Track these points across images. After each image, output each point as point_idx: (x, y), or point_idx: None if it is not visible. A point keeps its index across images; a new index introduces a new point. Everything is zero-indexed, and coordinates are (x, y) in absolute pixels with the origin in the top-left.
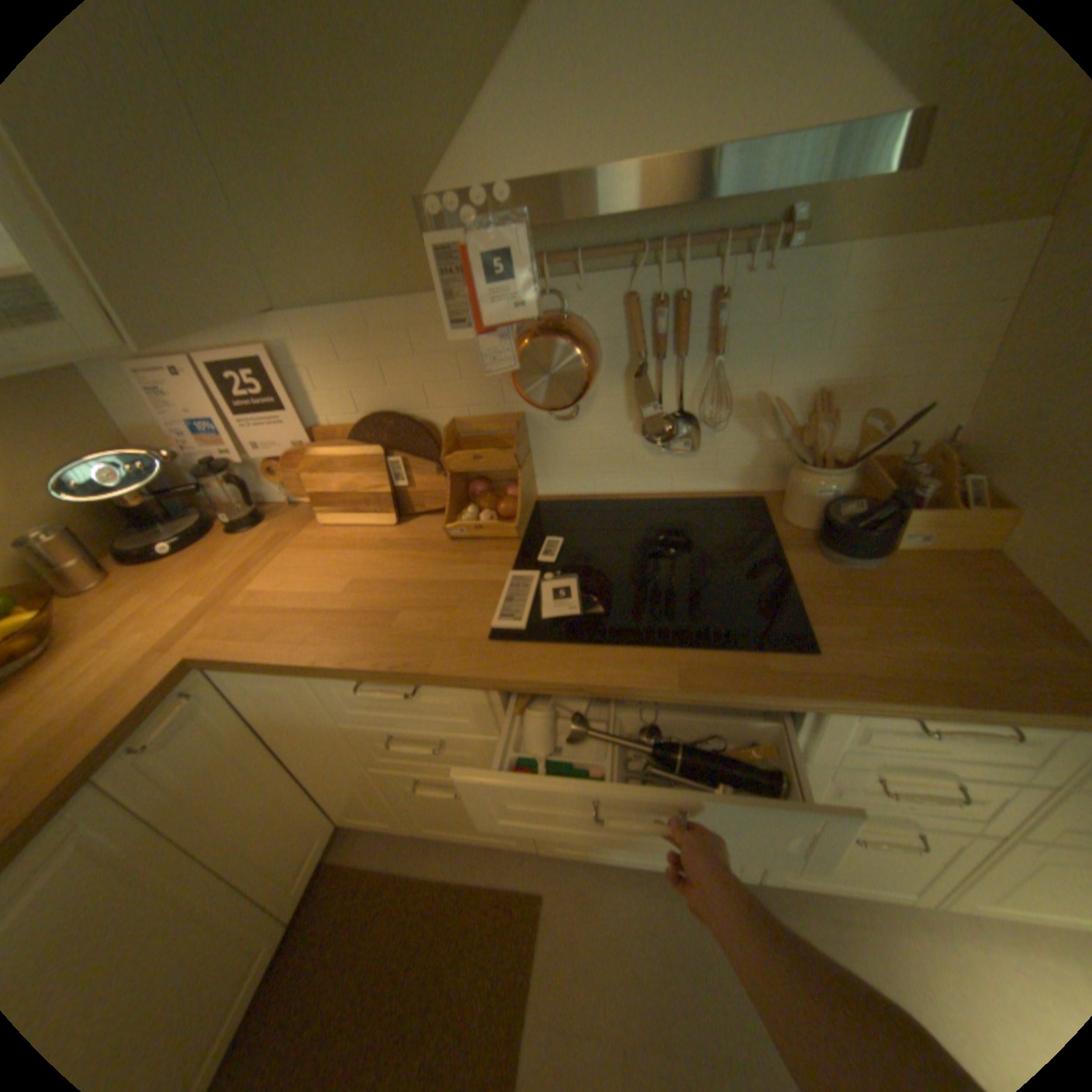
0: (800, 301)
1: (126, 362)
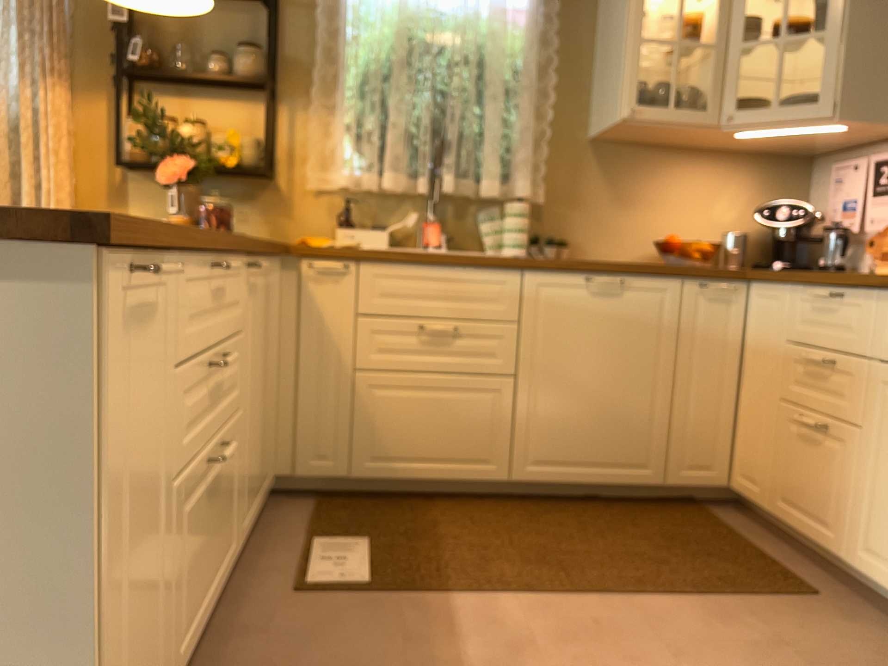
0: None
1: (839, 163)
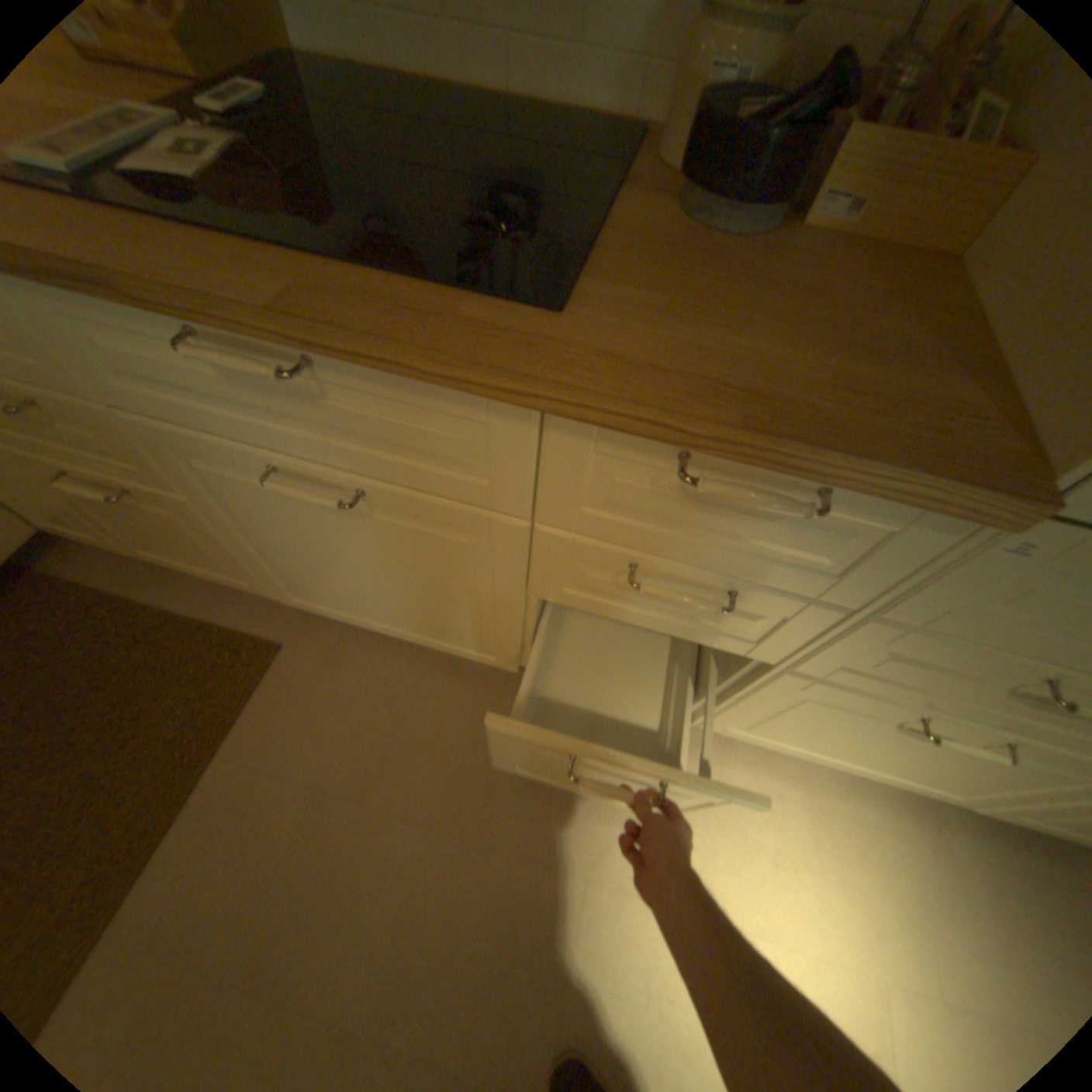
0: None
1: None
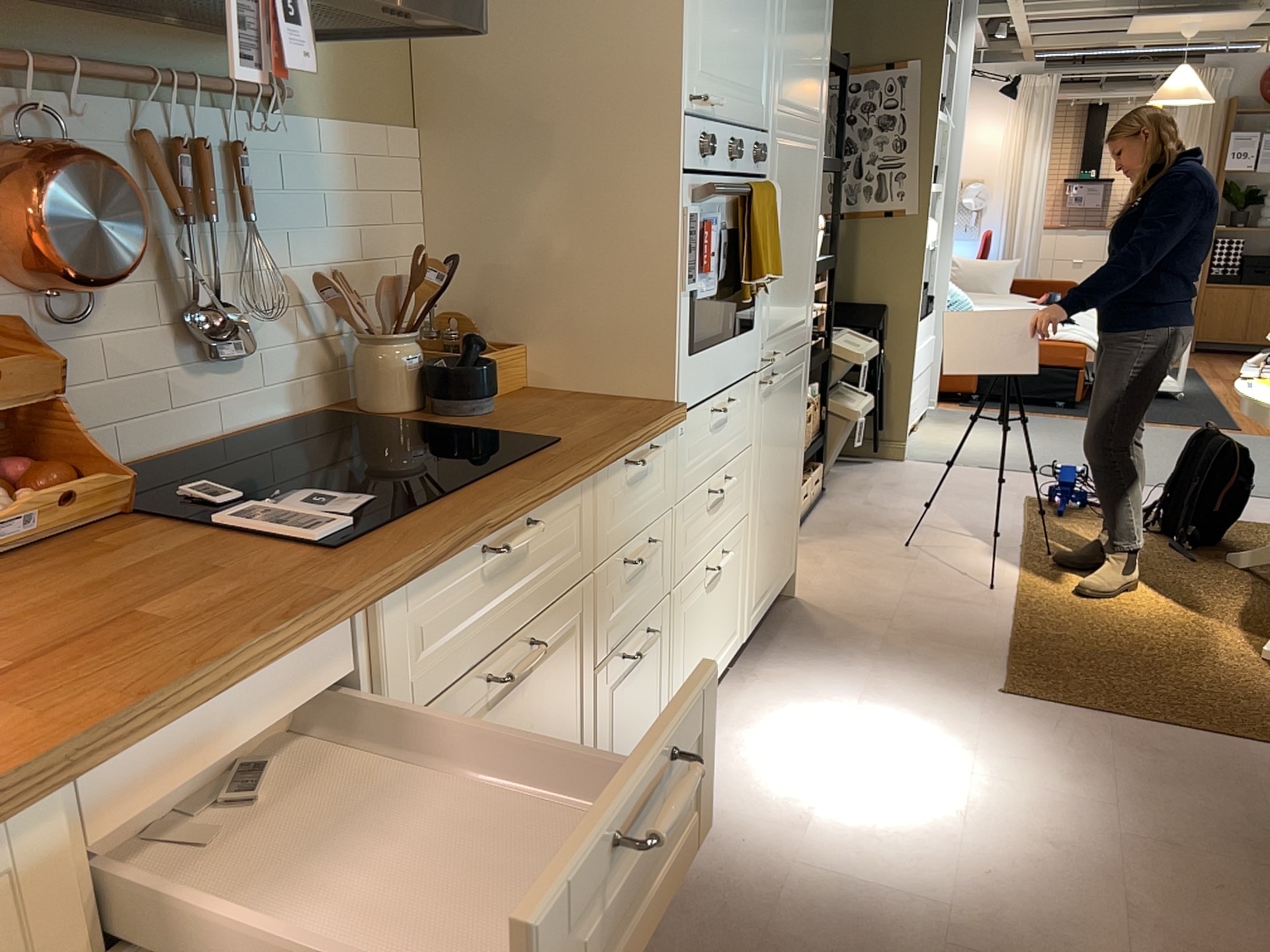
0: (298, 174)
1: None
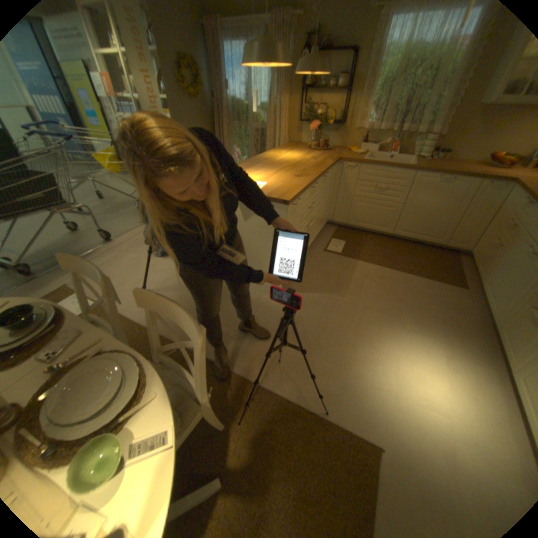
0: None
1: None
